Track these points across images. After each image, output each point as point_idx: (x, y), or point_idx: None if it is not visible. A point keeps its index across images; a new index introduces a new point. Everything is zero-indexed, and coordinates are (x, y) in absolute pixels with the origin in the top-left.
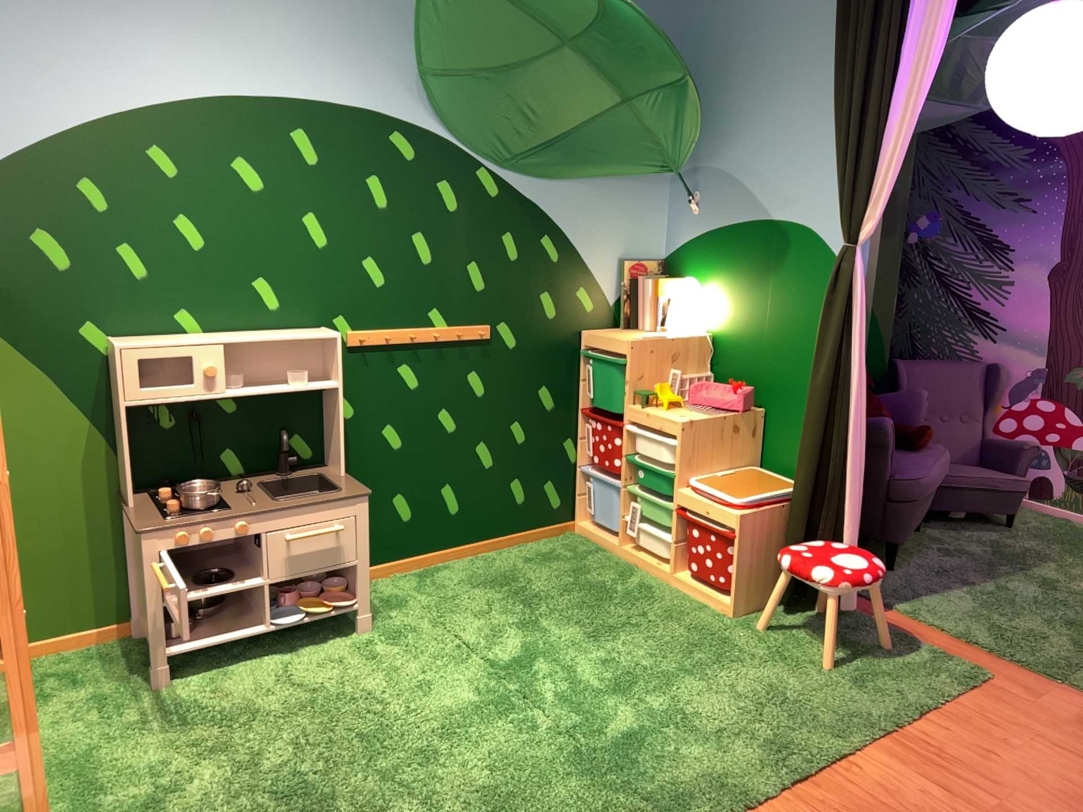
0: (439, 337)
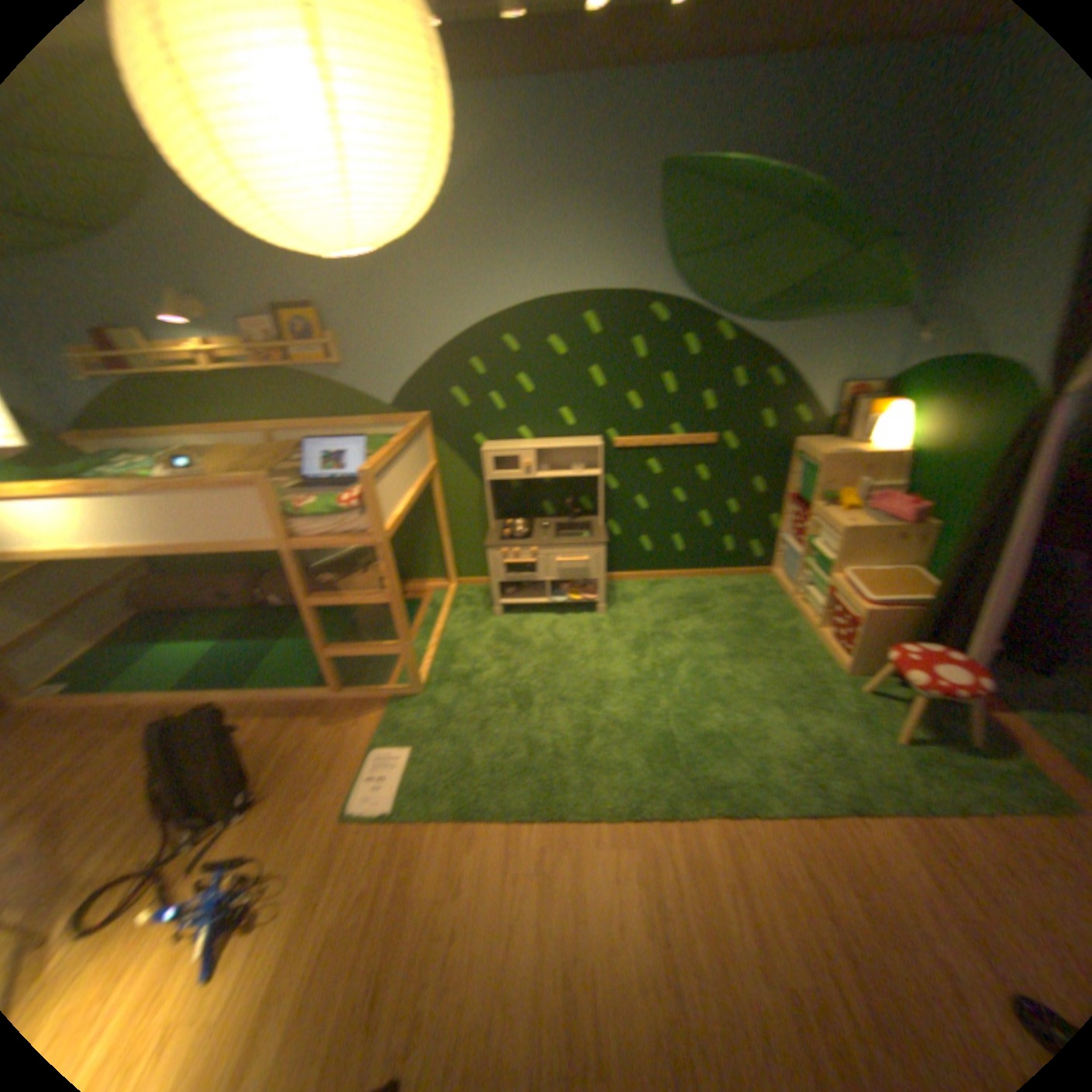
0: (675, 444)
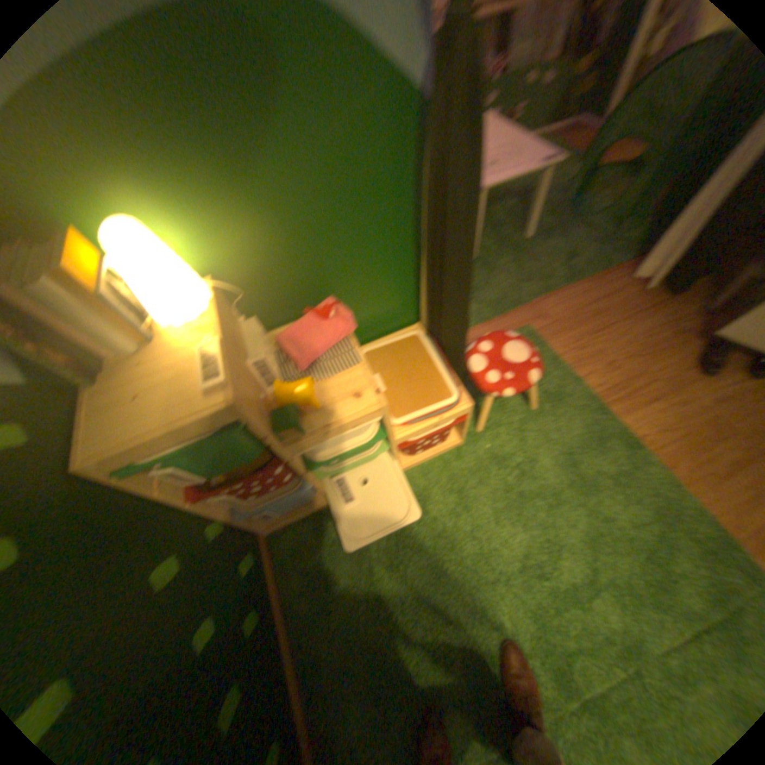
0: None
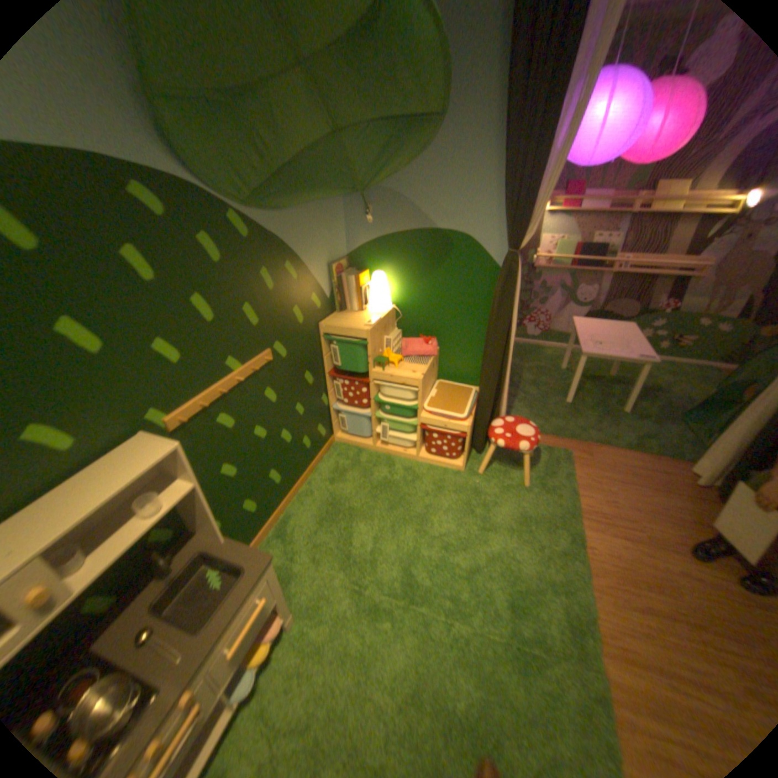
0: (241, 378)
